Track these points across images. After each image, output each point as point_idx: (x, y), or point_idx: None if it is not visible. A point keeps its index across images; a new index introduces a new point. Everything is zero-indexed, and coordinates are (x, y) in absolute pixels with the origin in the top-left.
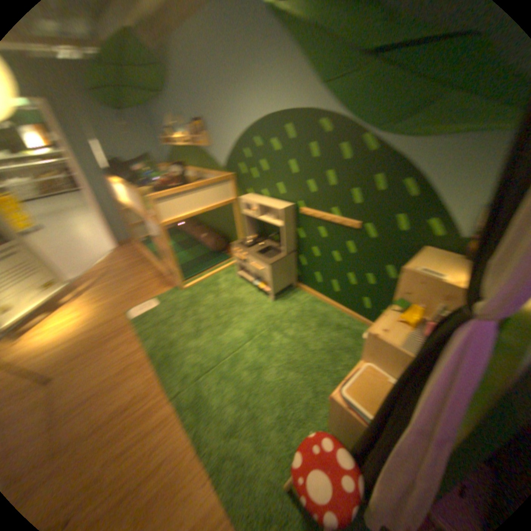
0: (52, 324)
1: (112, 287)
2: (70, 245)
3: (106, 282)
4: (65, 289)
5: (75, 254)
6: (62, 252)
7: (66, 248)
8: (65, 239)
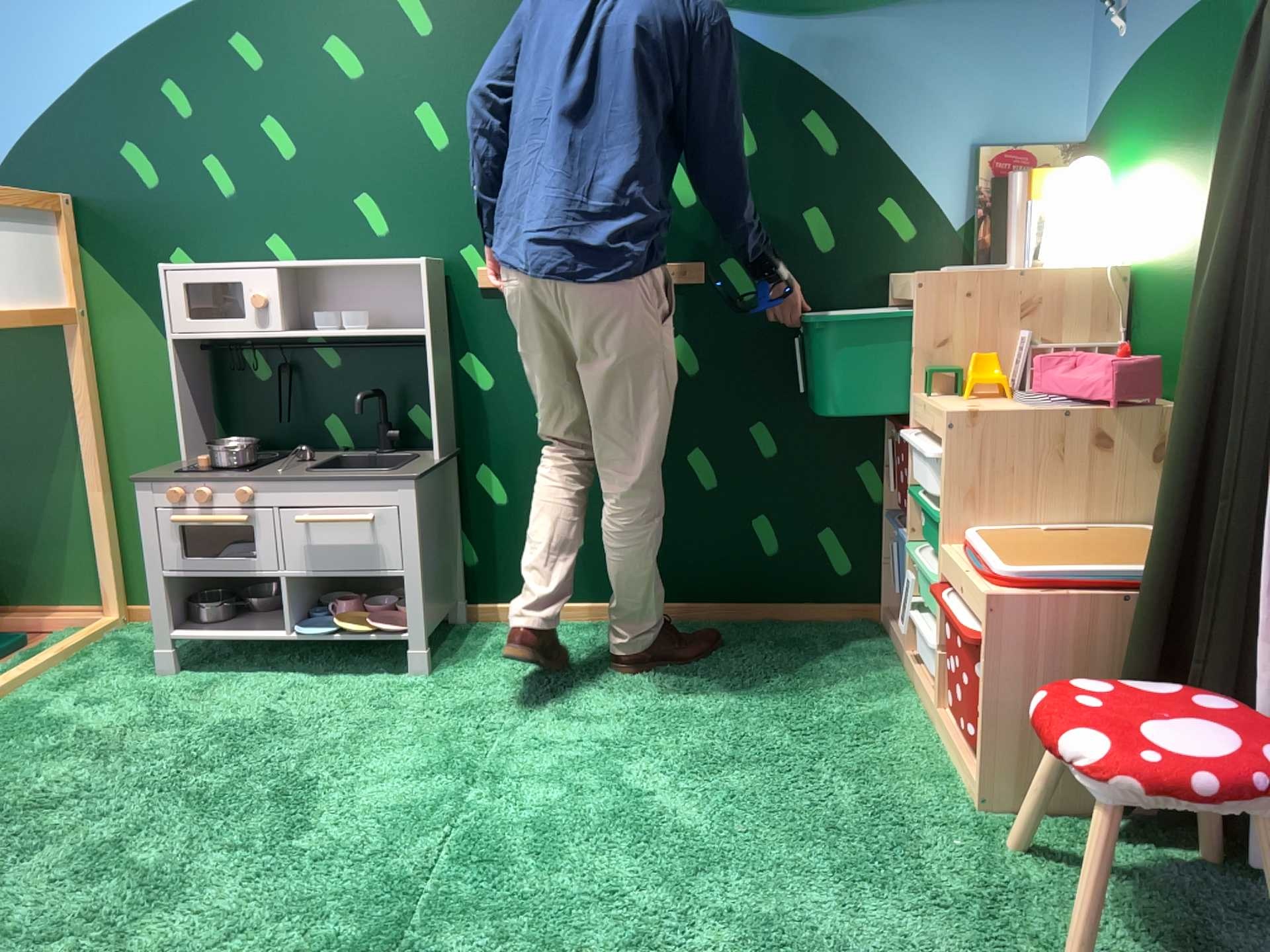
0: None
1: None
2: None
3: None
4: None
5: None
6: None
7: None
8: None
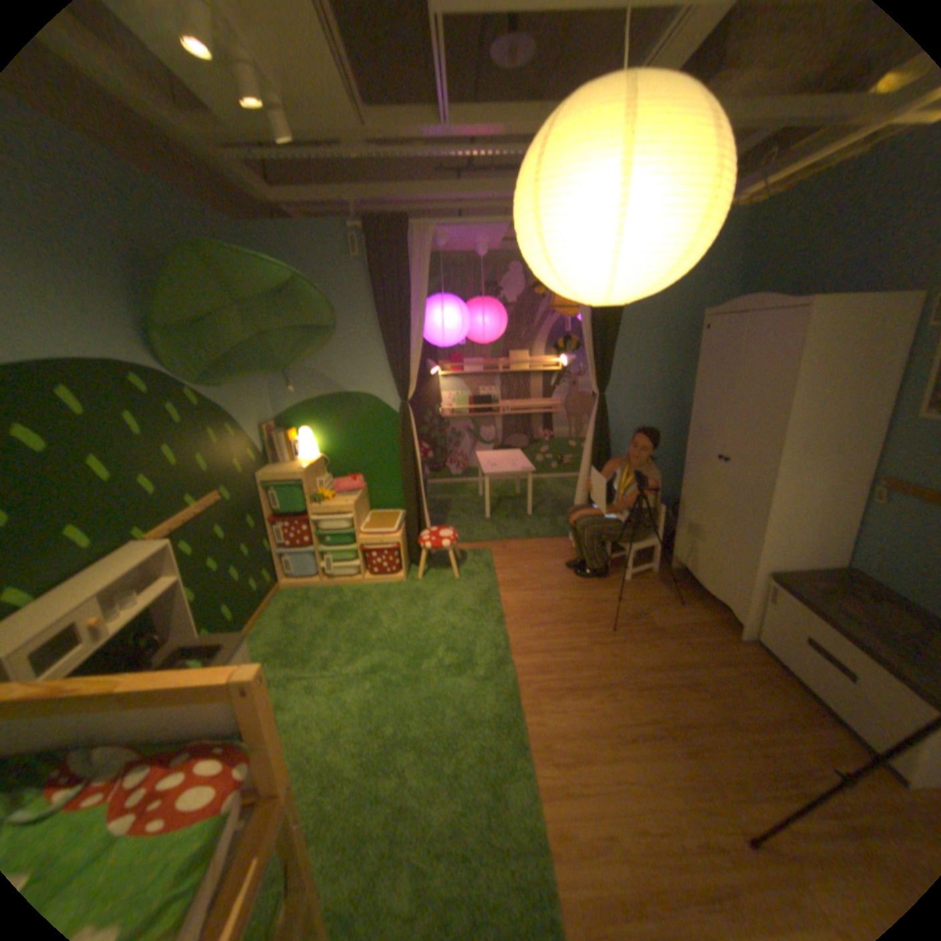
0: None
1: None
2: None
3: None
4: None
5: None
6: None
7: None
8: None
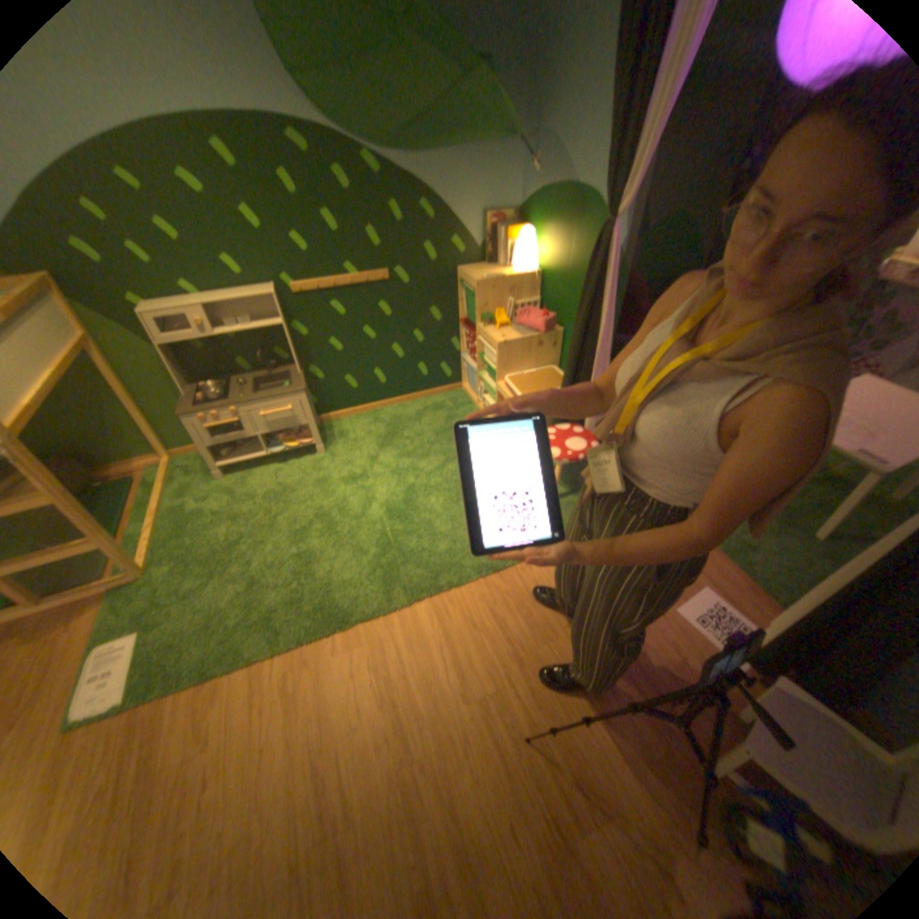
0: None
1: None
2: None
3: None
4: None
5: None
6: None
7: None
8: None
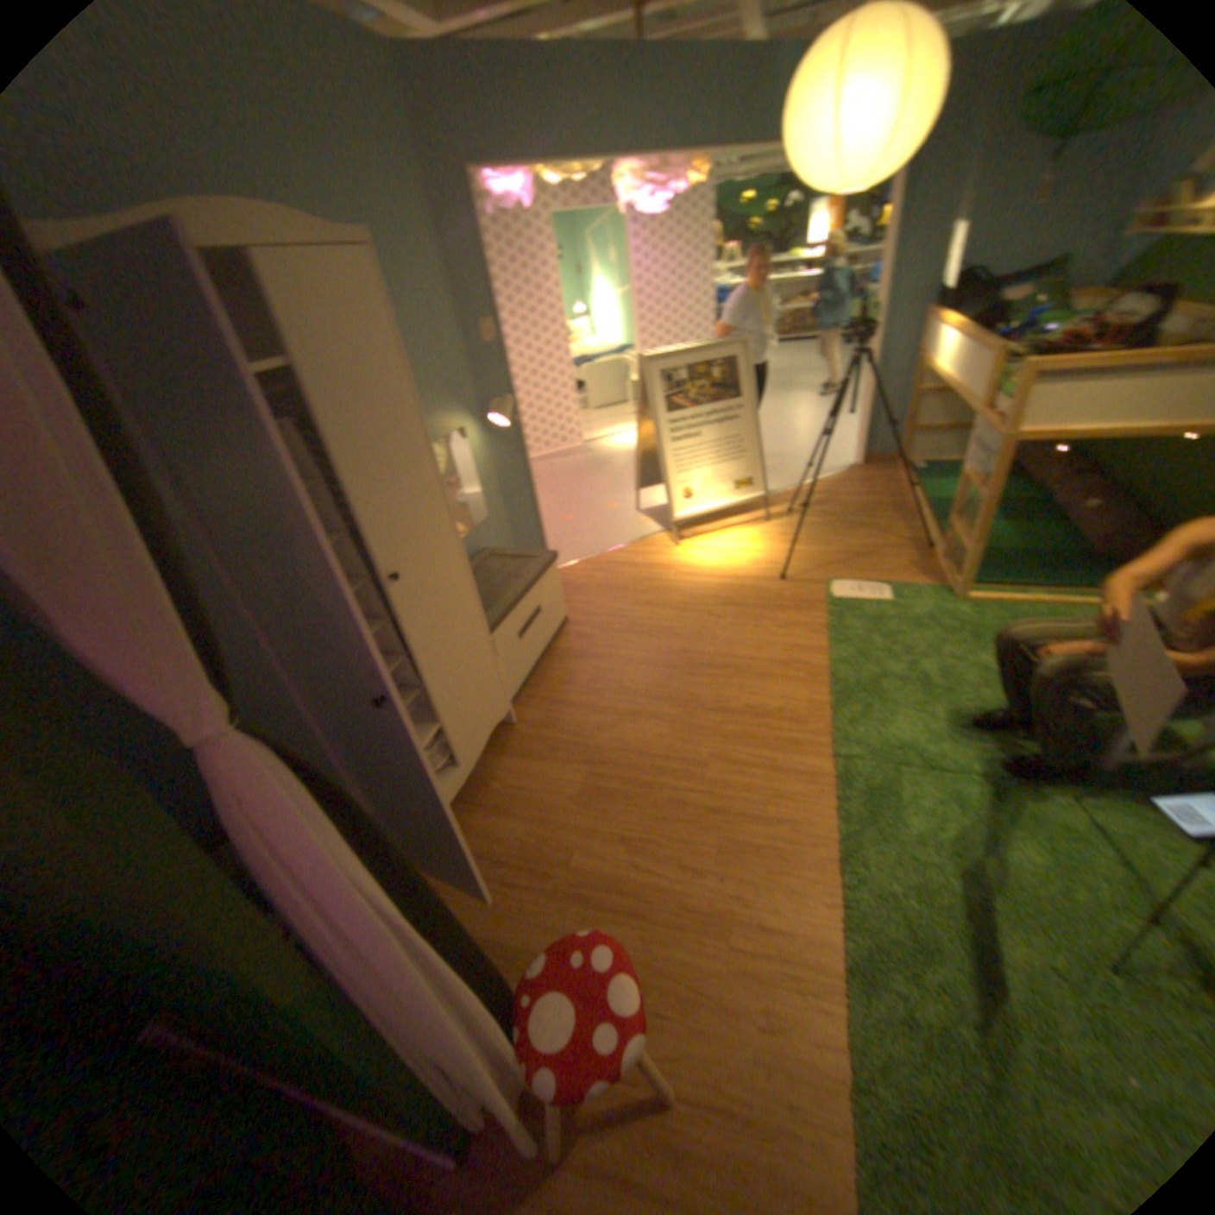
0: (726, 544)
1: (828, 529)
2: (793, 435)
3: (823, 518)
4: (759, 502)
5: (793, 452)
6: (776, 442)
7: (785, 437)
8: (789, 421)
